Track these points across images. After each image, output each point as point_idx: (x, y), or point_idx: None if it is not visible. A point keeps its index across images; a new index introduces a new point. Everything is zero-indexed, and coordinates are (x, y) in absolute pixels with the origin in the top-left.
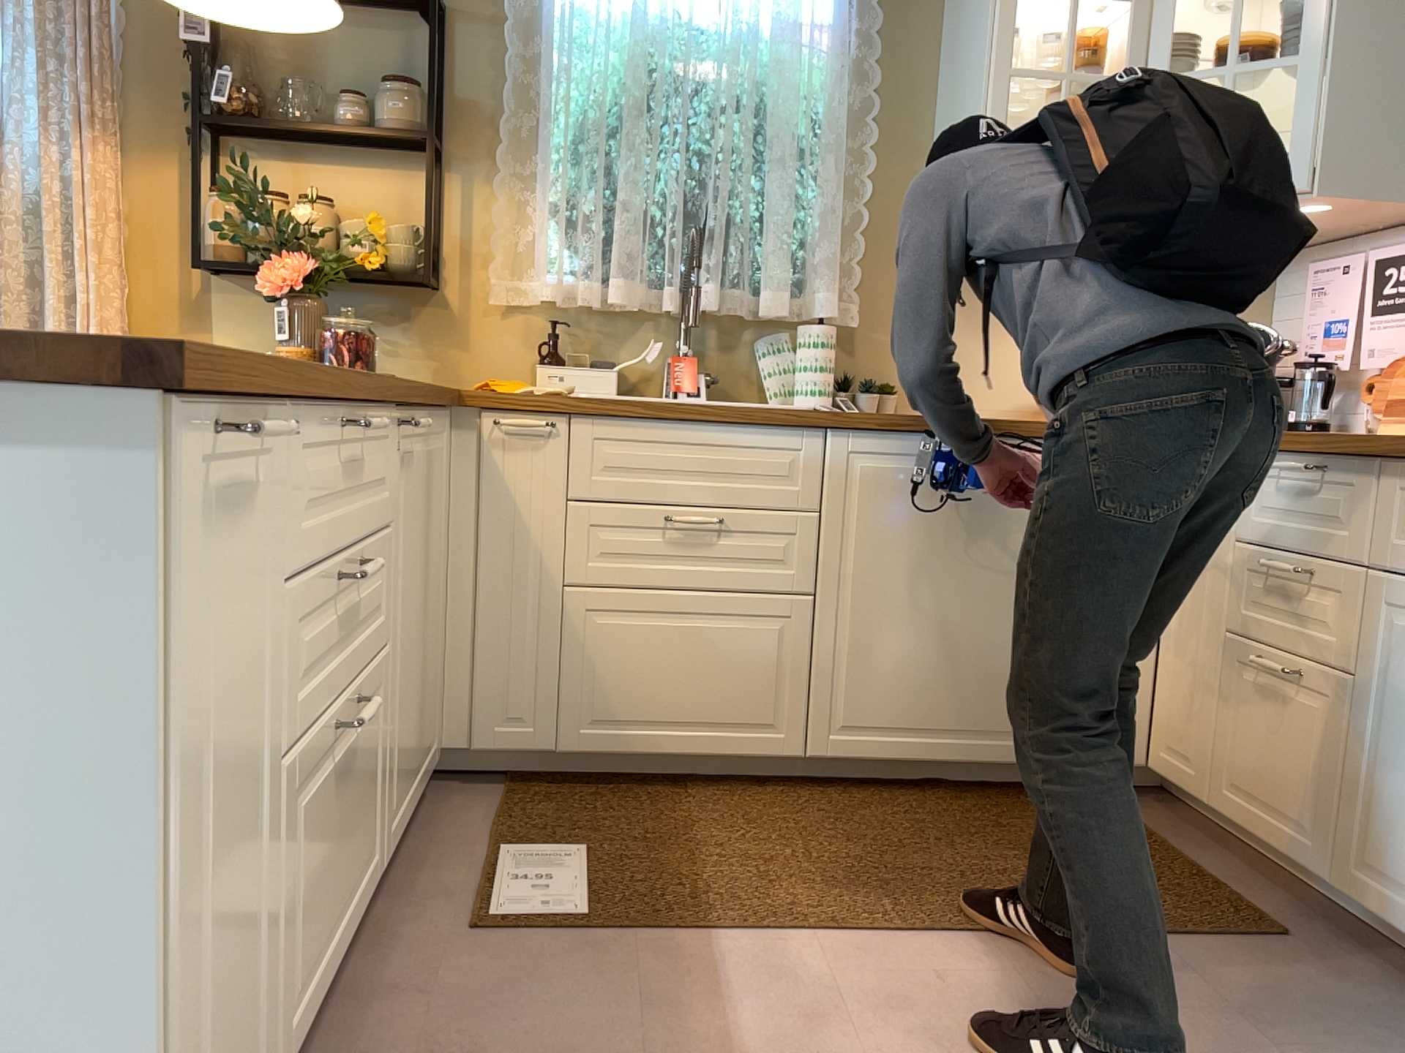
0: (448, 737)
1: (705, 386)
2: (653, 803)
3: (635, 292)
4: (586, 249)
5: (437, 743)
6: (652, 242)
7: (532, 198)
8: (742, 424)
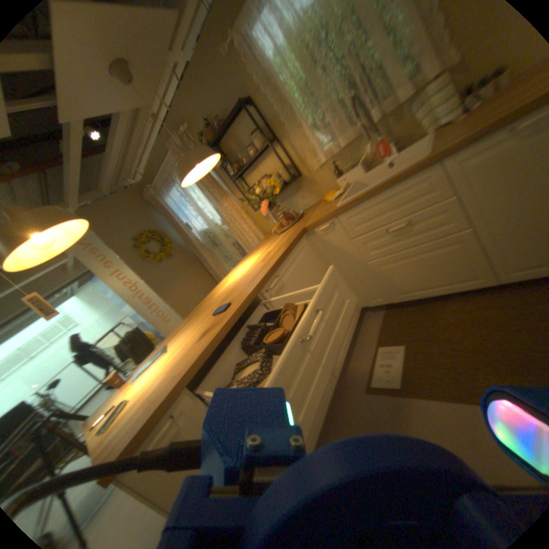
0: (360, 304)
1: (396, 144)
2: (432, 313)
3: (348, 136)
4: (325, 135)
5: (357, 309)
6: (346, 109)
7: (304, 129)
8: (397, 183)
